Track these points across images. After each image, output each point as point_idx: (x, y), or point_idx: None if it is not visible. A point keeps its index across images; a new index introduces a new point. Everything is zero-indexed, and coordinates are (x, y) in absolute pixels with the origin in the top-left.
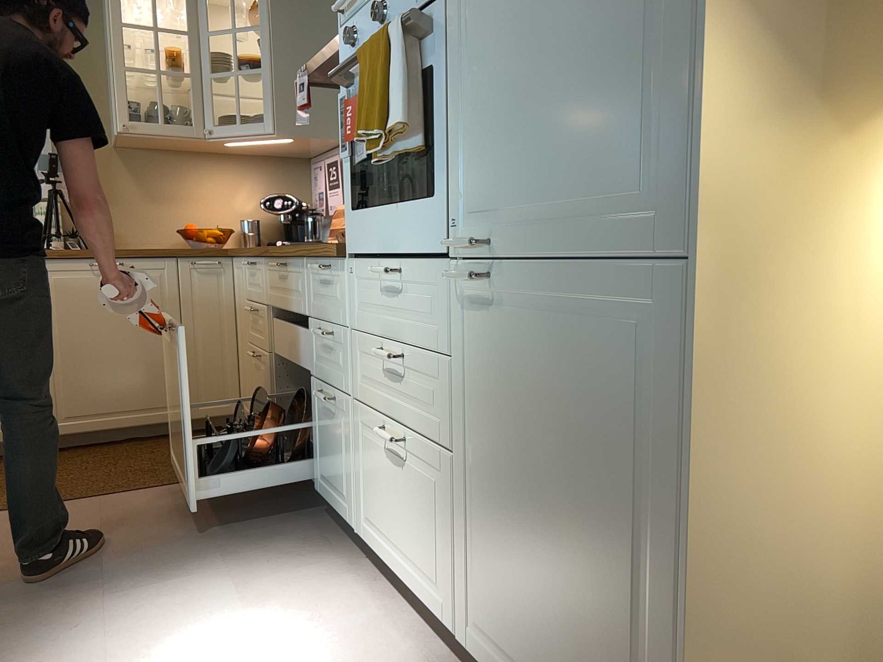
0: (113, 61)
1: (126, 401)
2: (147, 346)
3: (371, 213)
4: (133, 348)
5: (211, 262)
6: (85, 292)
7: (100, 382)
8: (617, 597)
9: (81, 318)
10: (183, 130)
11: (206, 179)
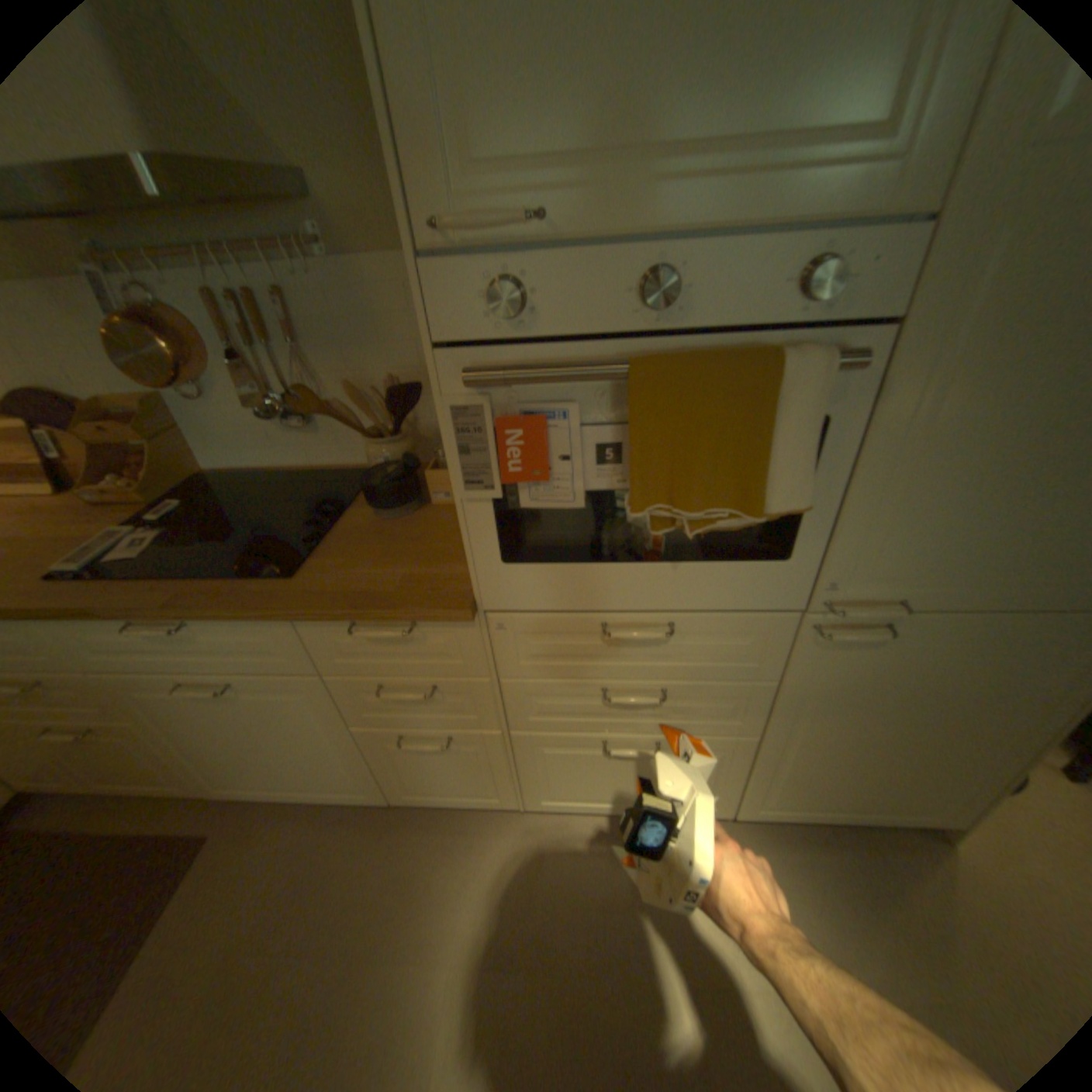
0: None
1: None
2: None
3: (575, 568)
4: None
5: None
6: None
7: None
8: (964, 762)
9: None
10: None
11: None
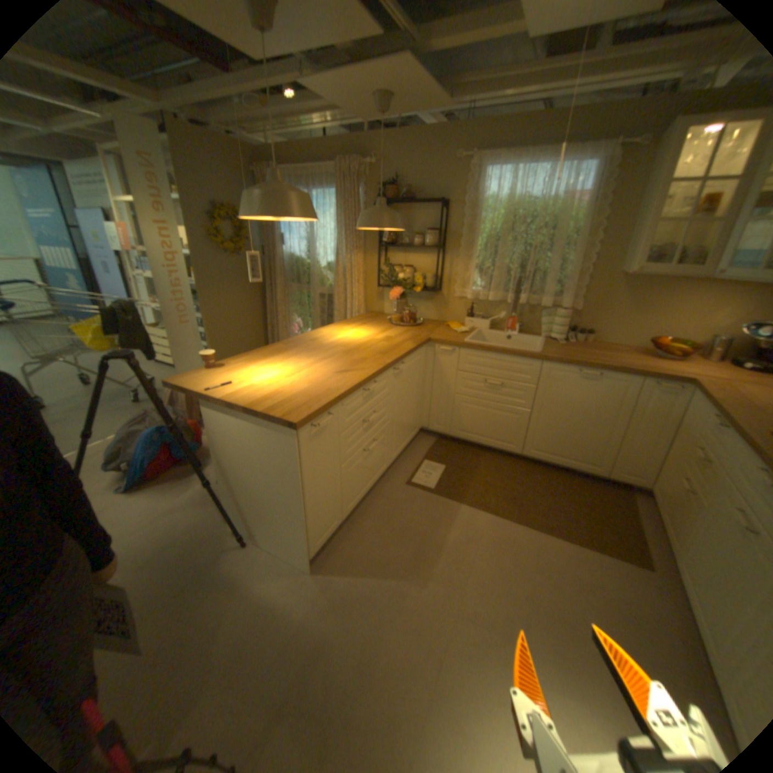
0: (650, 213)
1: (572, 453)
2: (598, 428)
3: None
4: (589, 426)
5: (675, 387)
6: (570, 385)
7: (560, 438)
8: None
9: (562, 400)
10: (693, 270)
11: (693, 298)
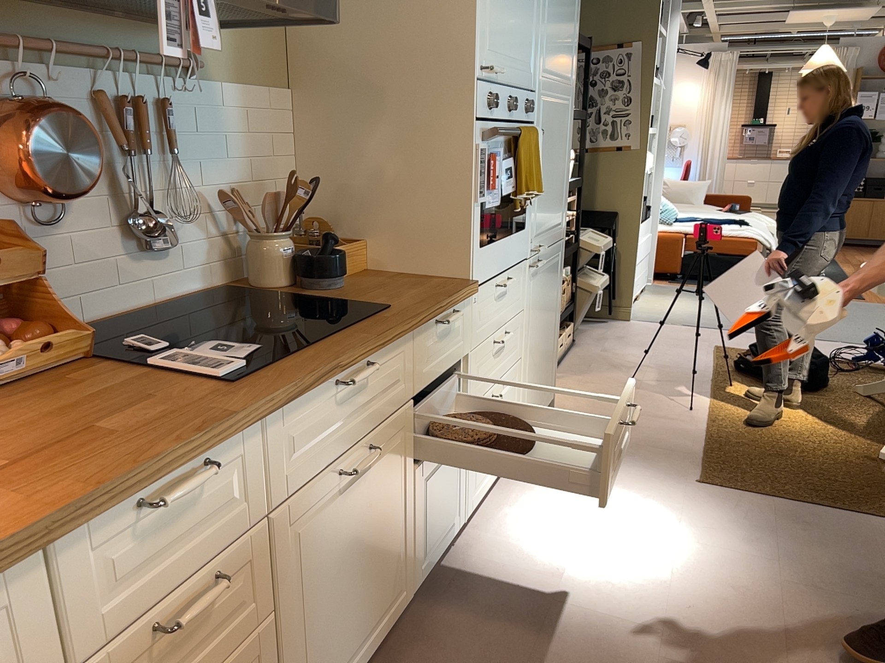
0: None
1: None
2: None
3: (494, 245)
4: None
5: None
6: None
7: None
8: (551, 342)
9: None
10: None
11: None
